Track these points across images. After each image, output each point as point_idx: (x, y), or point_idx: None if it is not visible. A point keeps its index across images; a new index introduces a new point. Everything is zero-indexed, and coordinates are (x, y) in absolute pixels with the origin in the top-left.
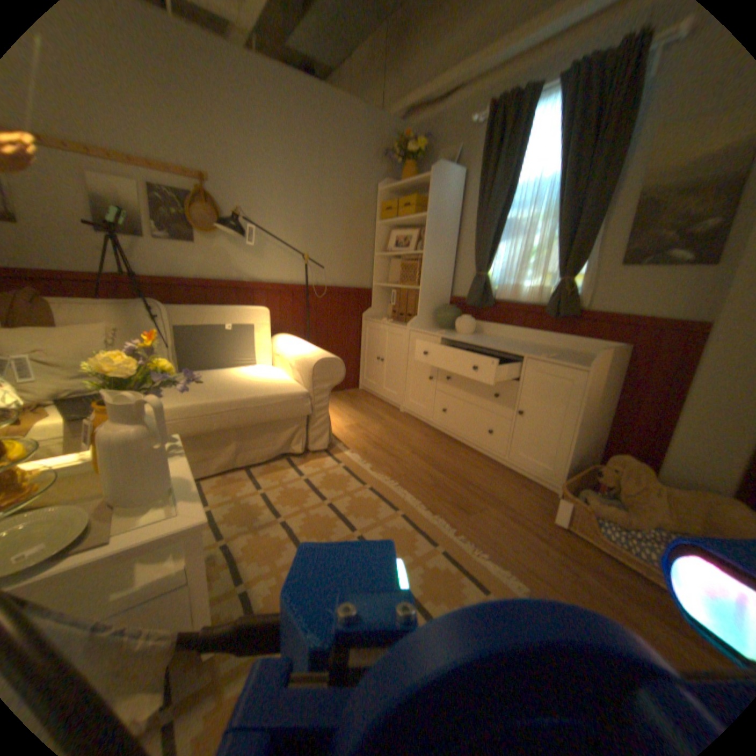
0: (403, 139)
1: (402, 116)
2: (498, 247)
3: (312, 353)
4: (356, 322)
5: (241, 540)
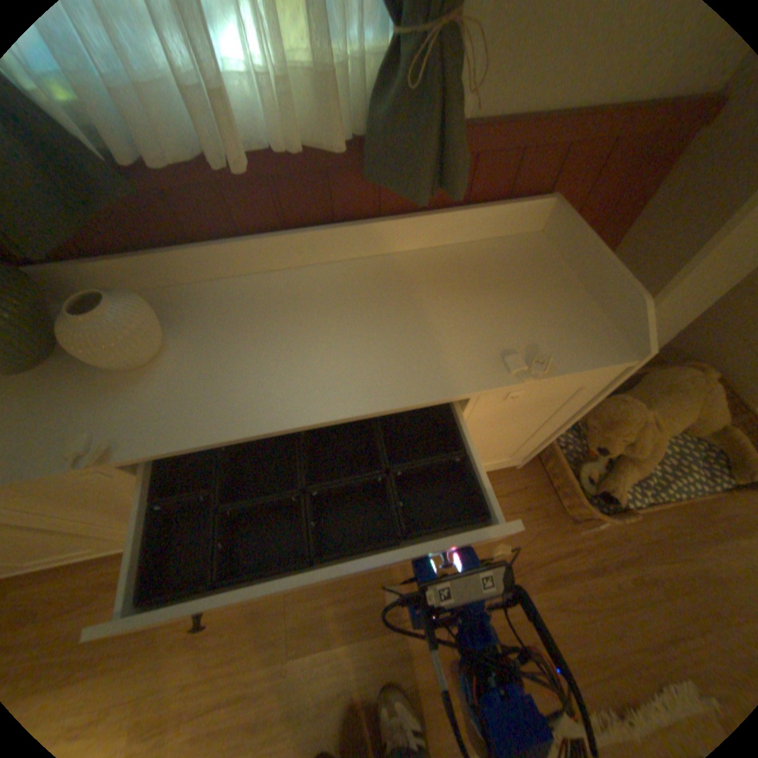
0: None
1: None
2: None
3: None
4: None
5: None
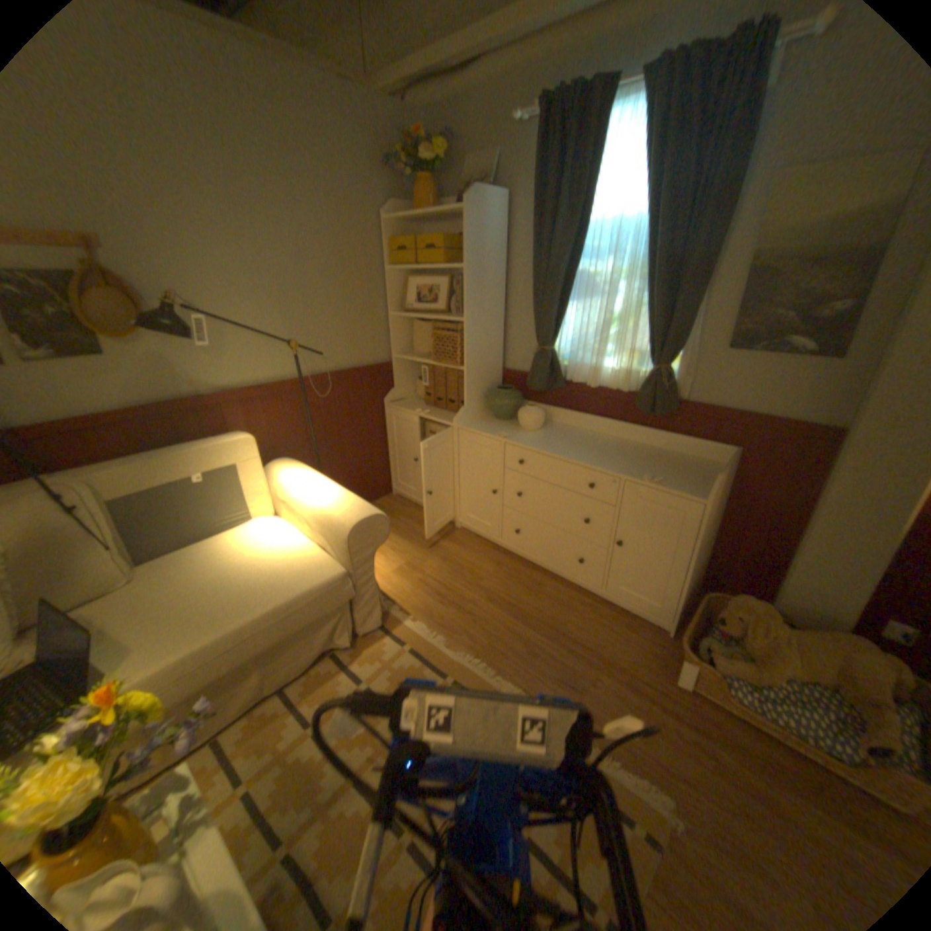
0: (408, 134)
1: (399, 90)
2: (567, 312)
3: (339, 507)
4: (377, 411)
5: (309, 835)
